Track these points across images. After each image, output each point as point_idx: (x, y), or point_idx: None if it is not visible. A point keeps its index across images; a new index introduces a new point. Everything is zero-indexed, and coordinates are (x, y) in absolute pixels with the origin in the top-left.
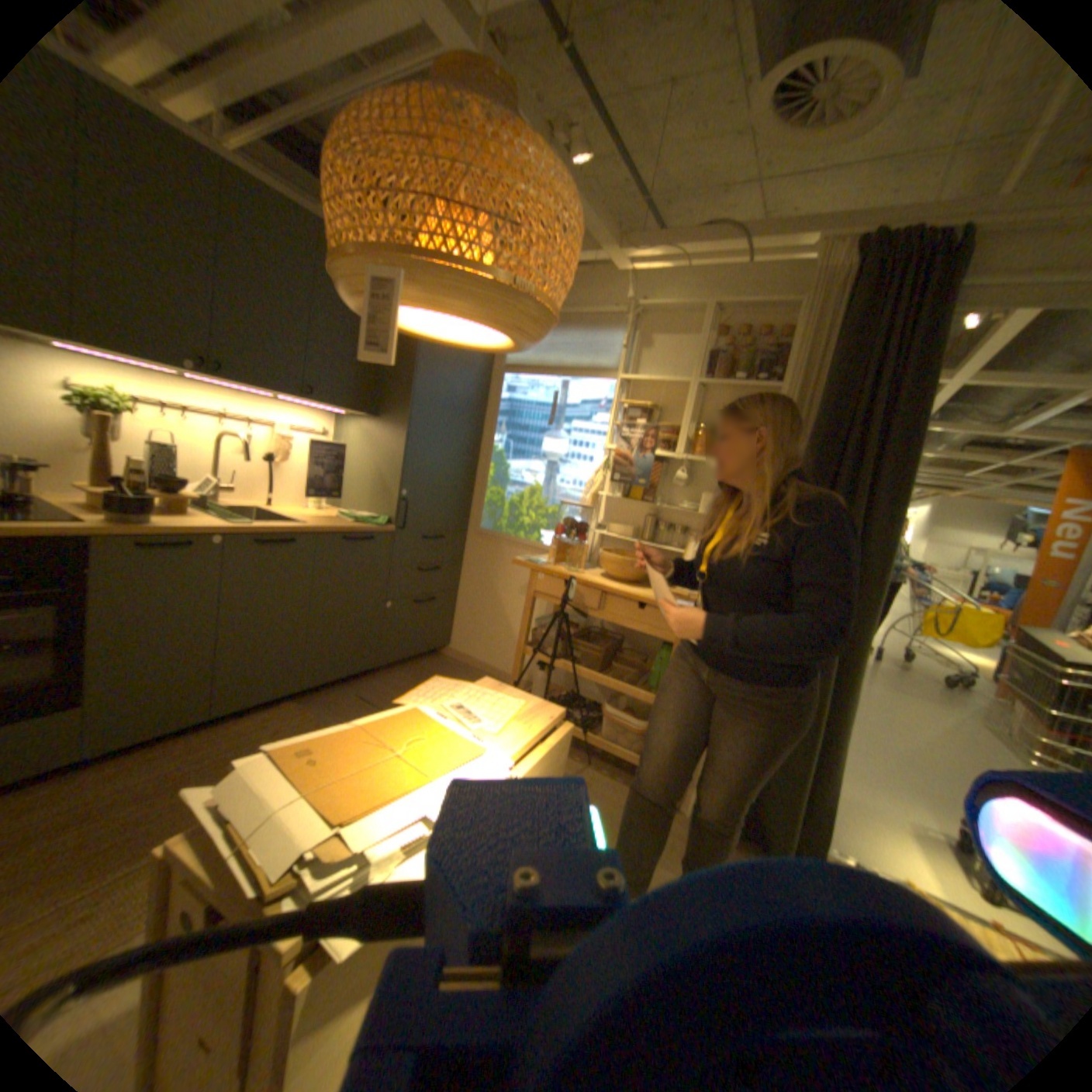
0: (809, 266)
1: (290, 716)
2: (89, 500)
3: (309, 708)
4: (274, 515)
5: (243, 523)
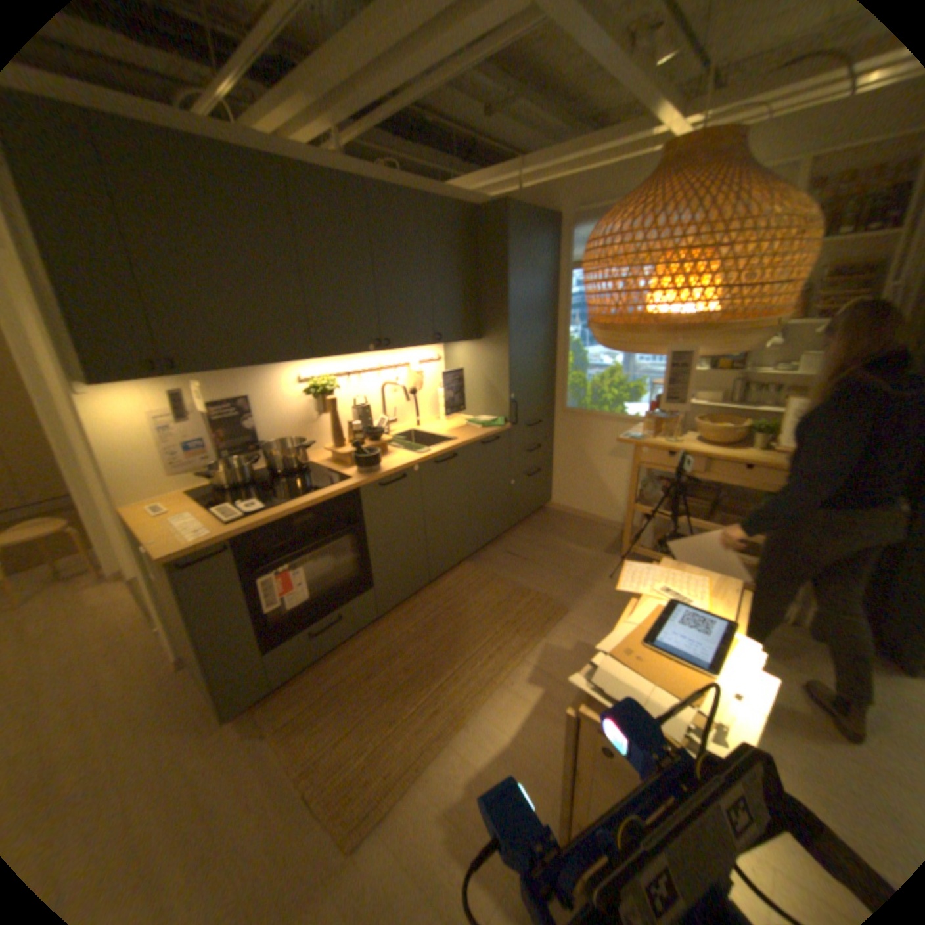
0: None
1: (470, 574)
2: (335, 457)
3: (478, 566)
4: (428, 436)
5: (426, 453)
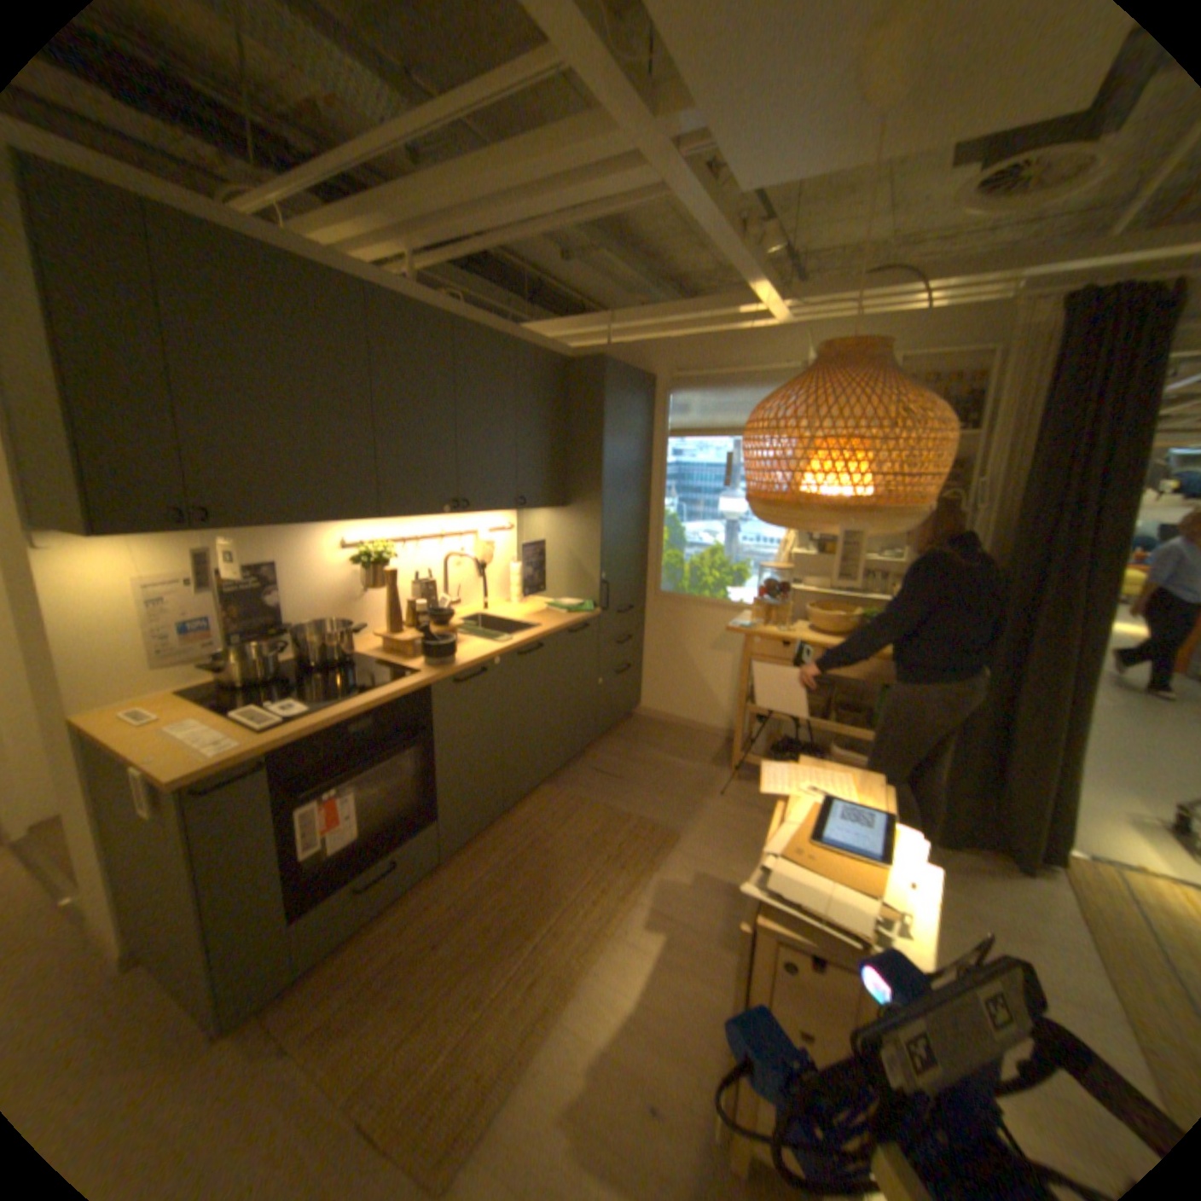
0: (994, 312)
1: (551, 799)
2: (386, 645)
3: (559, 789)
4: (500, 621)
5: (507, 642)
